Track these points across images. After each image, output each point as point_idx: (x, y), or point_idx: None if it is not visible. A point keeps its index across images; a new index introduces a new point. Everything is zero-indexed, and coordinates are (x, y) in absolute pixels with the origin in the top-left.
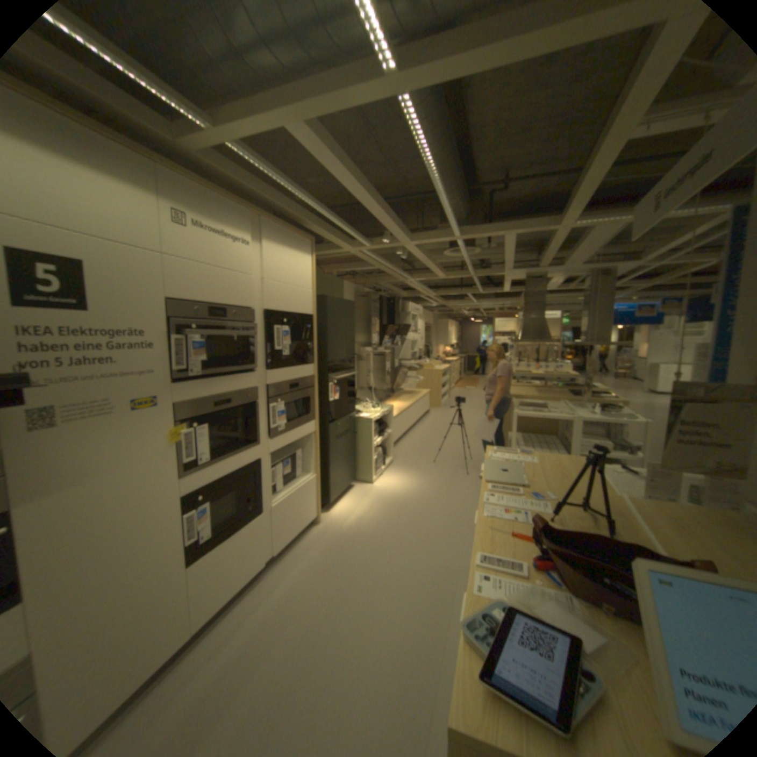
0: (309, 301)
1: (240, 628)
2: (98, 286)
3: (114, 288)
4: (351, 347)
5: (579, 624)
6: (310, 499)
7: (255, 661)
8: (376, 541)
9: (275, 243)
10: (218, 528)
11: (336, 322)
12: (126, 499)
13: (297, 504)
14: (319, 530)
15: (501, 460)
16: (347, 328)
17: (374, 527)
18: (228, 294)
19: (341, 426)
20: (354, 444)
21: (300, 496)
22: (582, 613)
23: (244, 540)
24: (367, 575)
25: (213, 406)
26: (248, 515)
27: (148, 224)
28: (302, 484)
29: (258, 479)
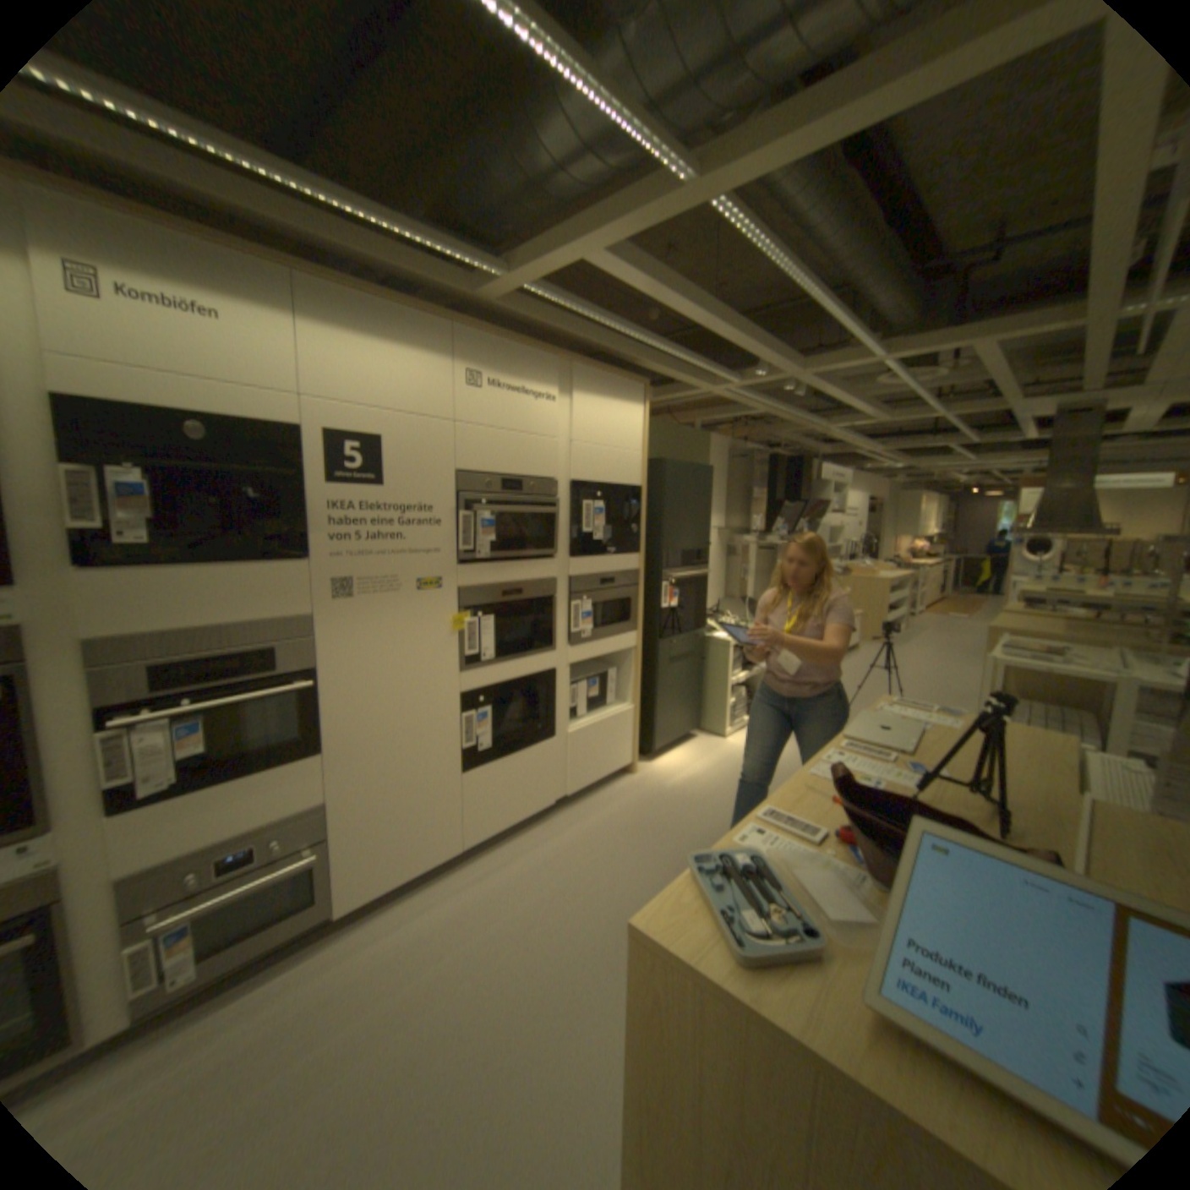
0: (637, 468)
1: (515, 863)
2: (393, 462)
3: (407, 463)
4: (703, 533)
5: (855, 904)
6: (624, 737)
7: (524, 899)
8: (708, 813)
9: (590, 394)
10: (499, 740)
11: (680, 497)
12: (407, 682)
13: (604, 739)
14: (633, 782)
15: (897, 717)
16: (698, 505)
17: (710, 795)
18: (526, 464)
19: (679, 646)
20: (701, 676)
21: (608, 729)
22: (870, 896)
23: (529, 763)
24: (681, 849)
25: (501, 597)
26: (537, 735)
27: (442, 392)
28: (613, 715)
29: (551, 693)
